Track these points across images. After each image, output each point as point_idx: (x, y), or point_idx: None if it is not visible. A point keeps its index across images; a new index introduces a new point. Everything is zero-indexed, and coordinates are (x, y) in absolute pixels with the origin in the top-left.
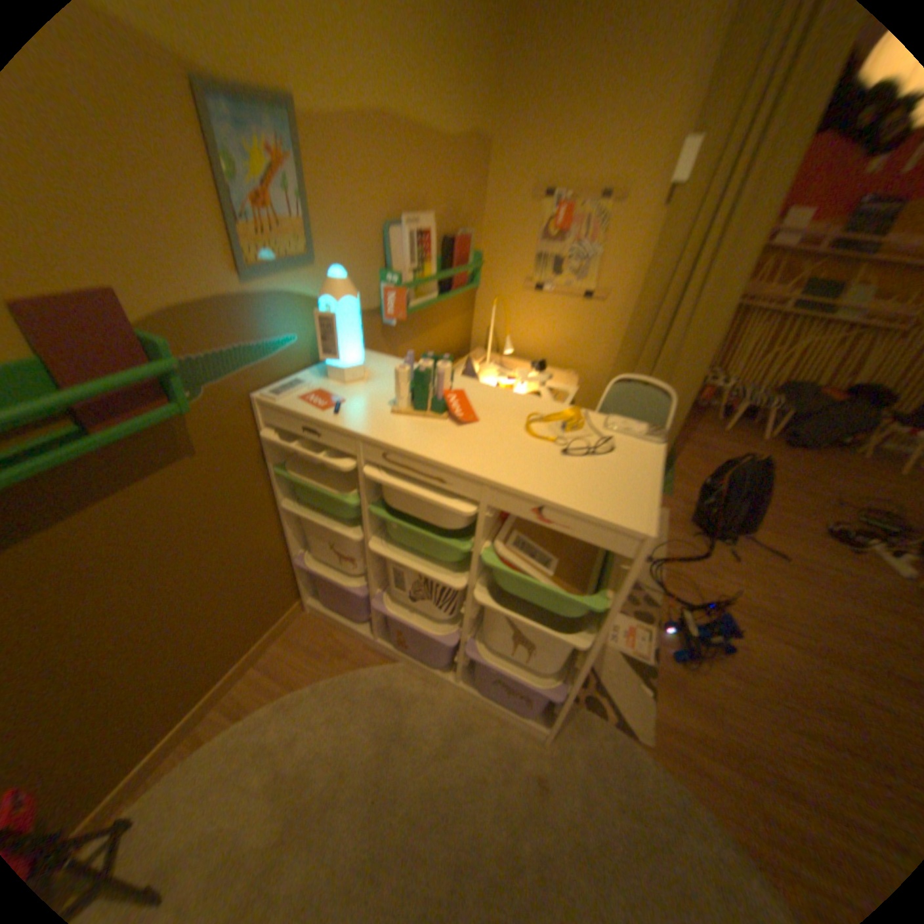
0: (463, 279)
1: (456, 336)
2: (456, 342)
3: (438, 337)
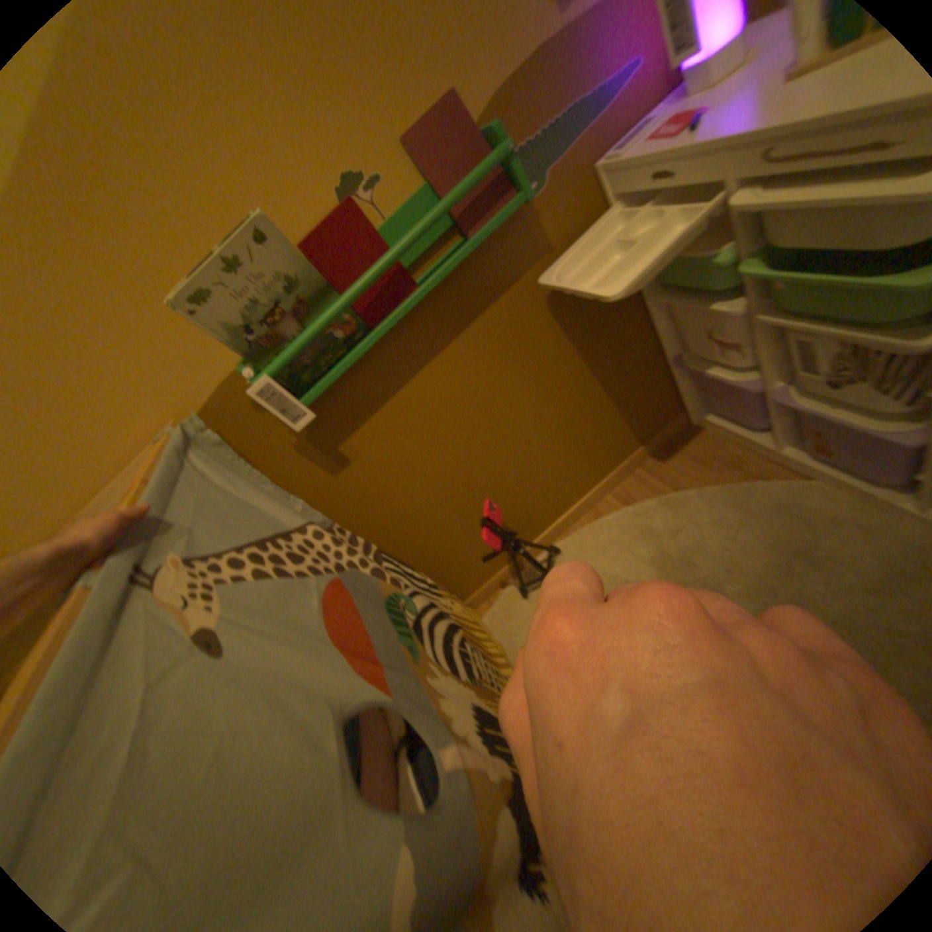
0: None
1: None
2: None
3: None
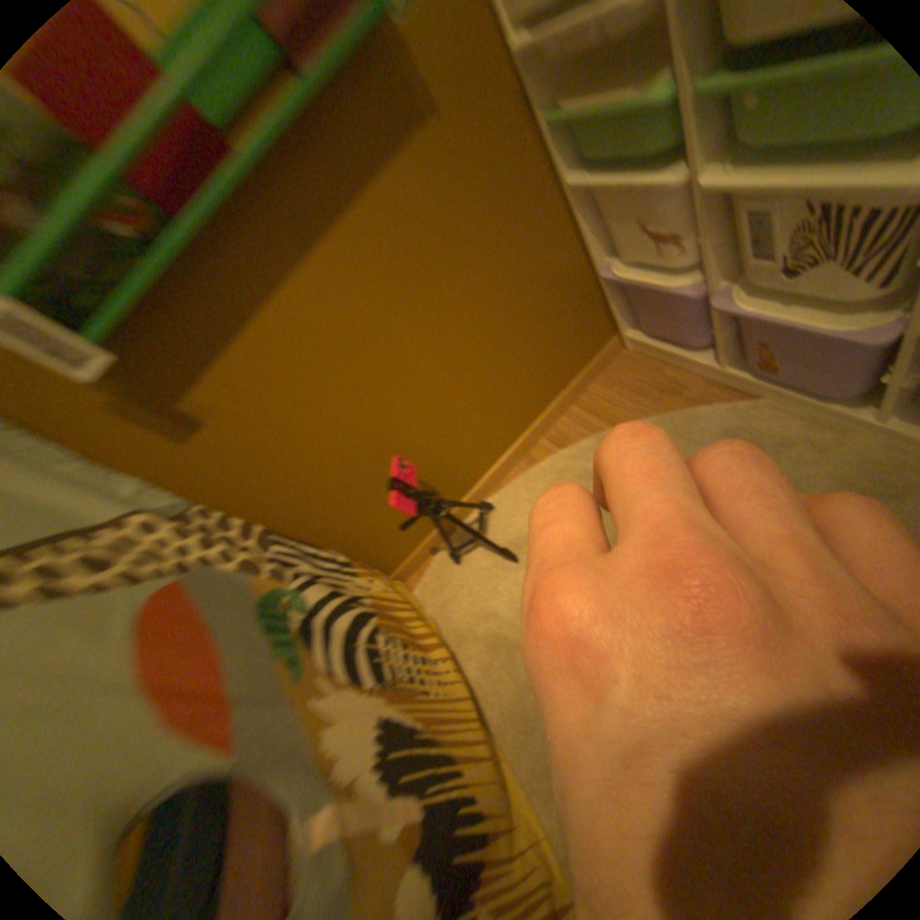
0: None
1: None
2: None
3: None
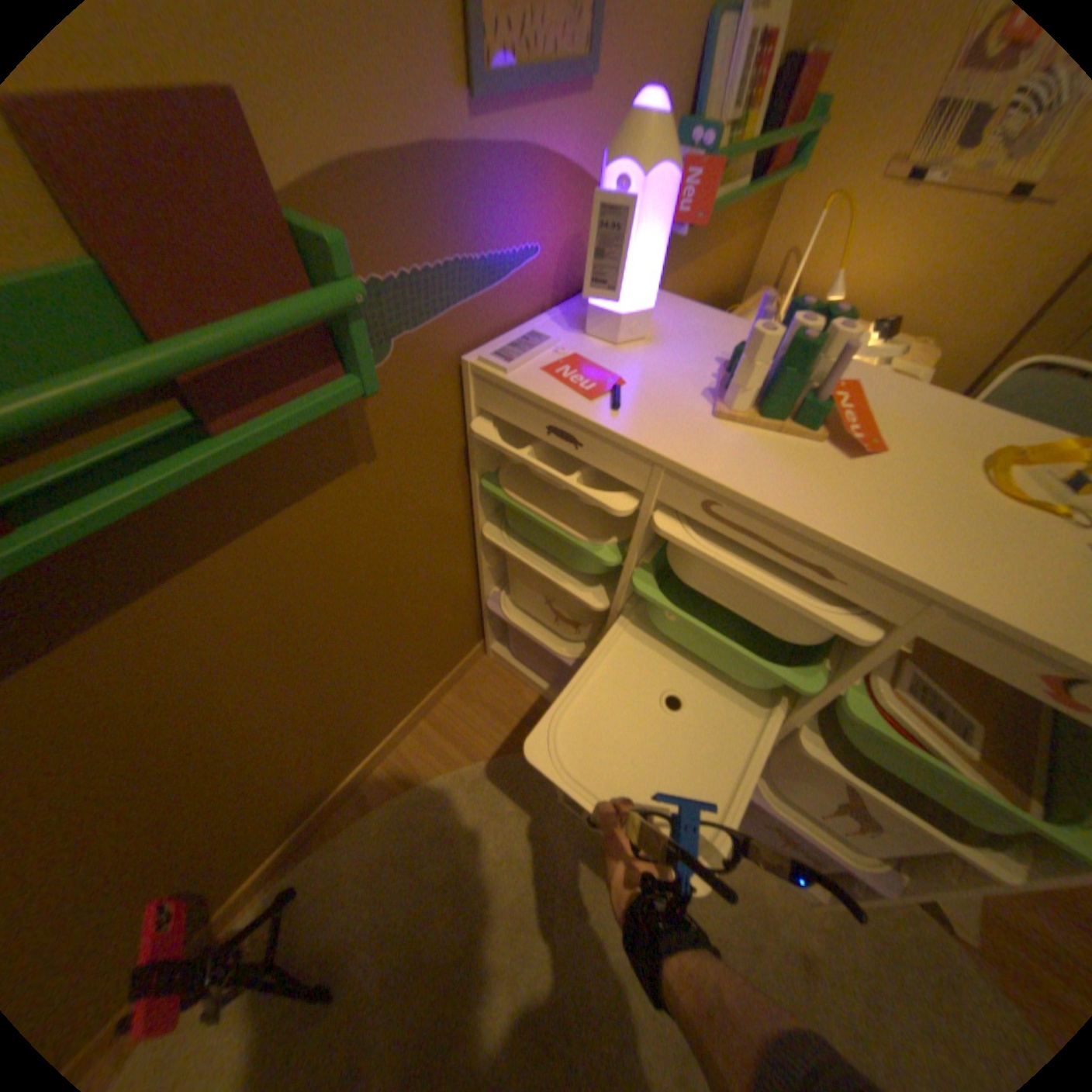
0: (788, 155)
1: (738, 266)
2: (734, 277)
3: (717, 266)
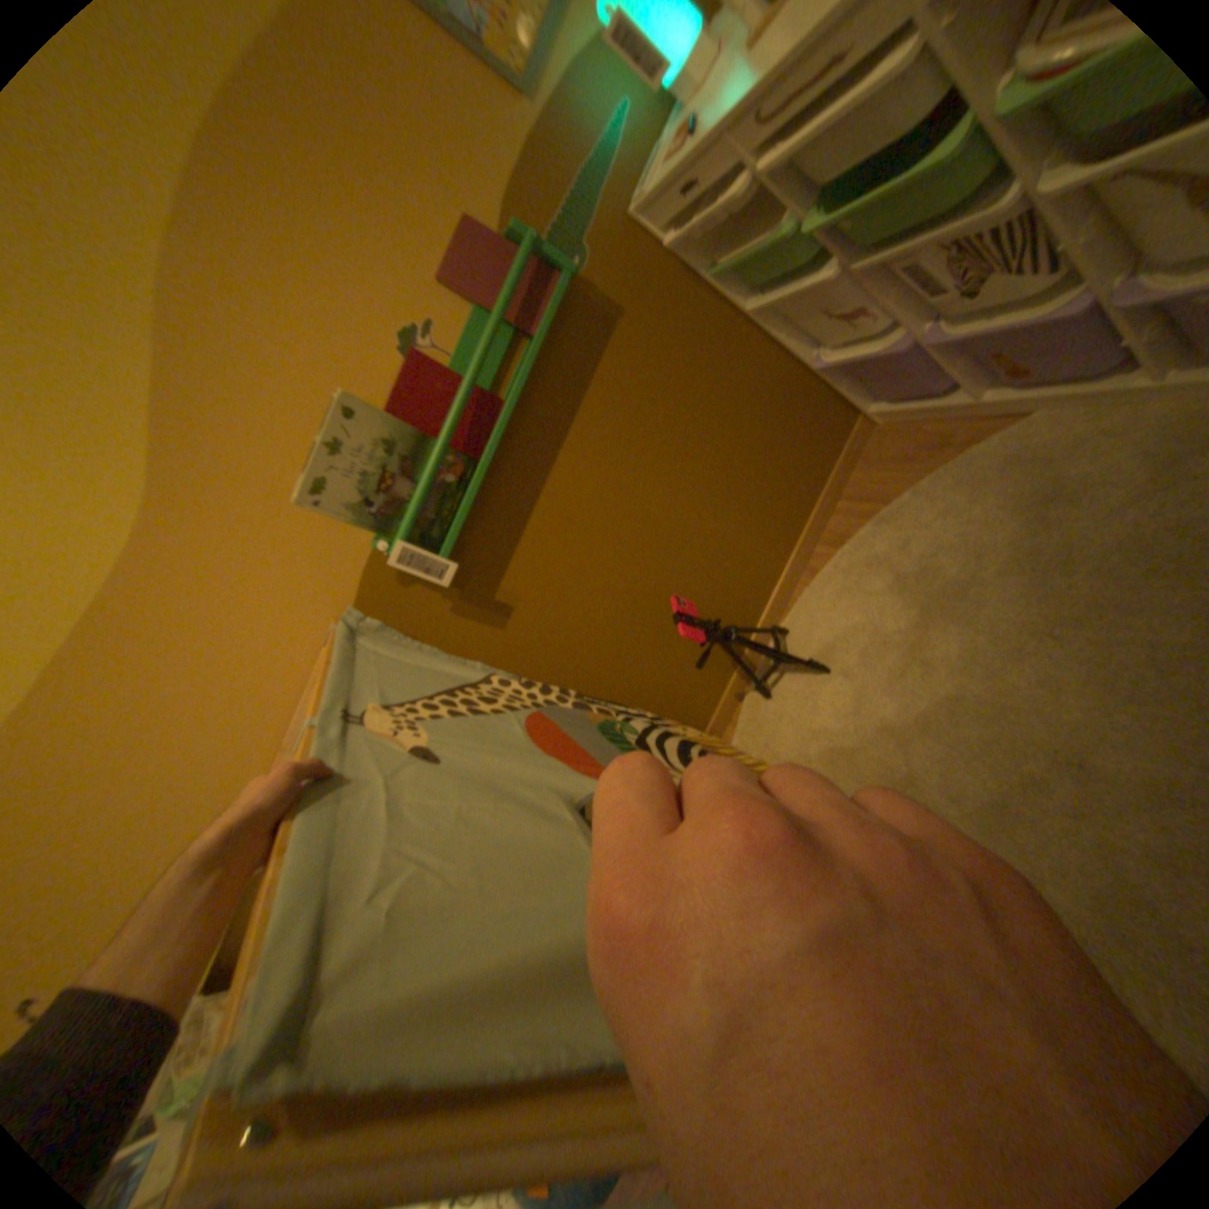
0: None
1: None
2: None
3: None
